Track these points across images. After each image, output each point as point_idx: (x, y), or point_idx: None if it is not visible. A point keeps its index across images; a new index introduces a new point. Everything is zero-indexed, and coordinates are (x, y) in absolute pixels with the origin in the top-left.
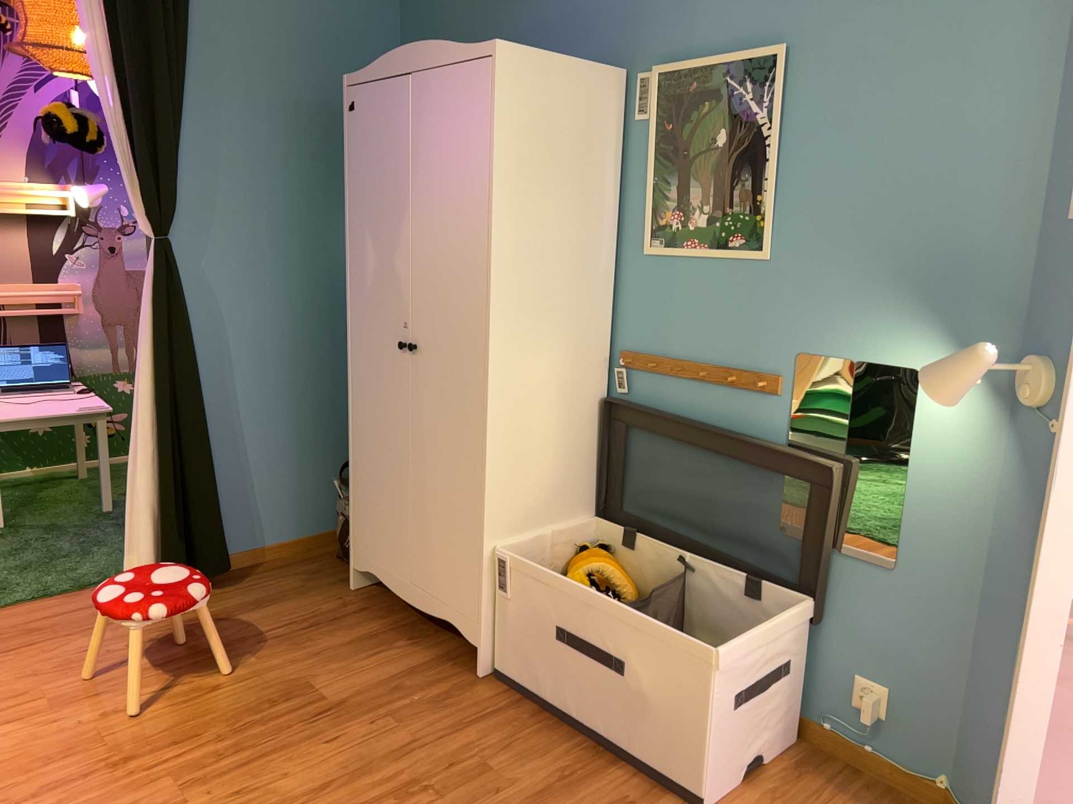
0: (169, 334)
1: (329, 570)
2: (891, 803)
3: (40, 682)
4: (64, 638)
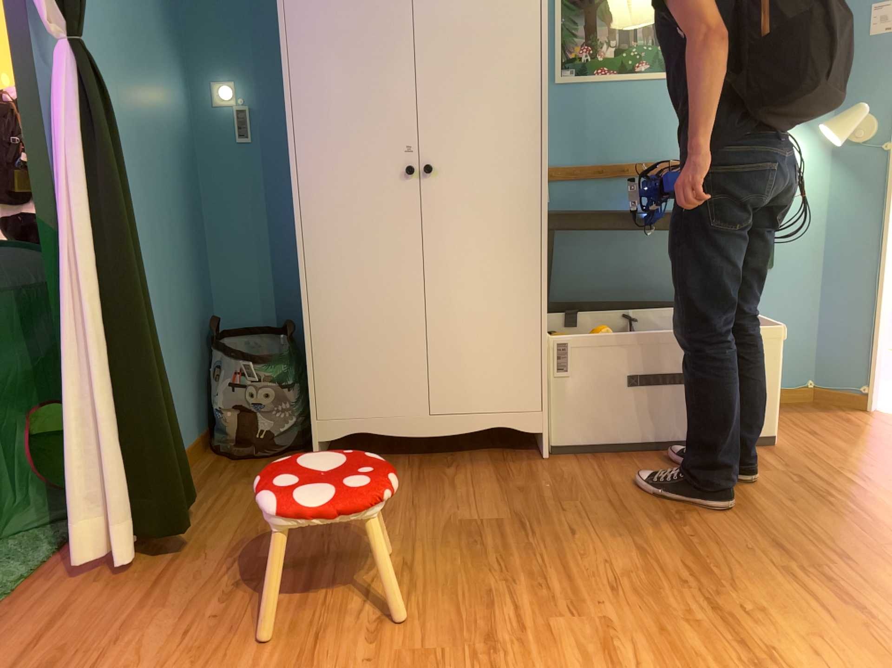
0: (108, 184)
1: (256, 467)
2: (796, 408)
3: None
4: (115, 644)
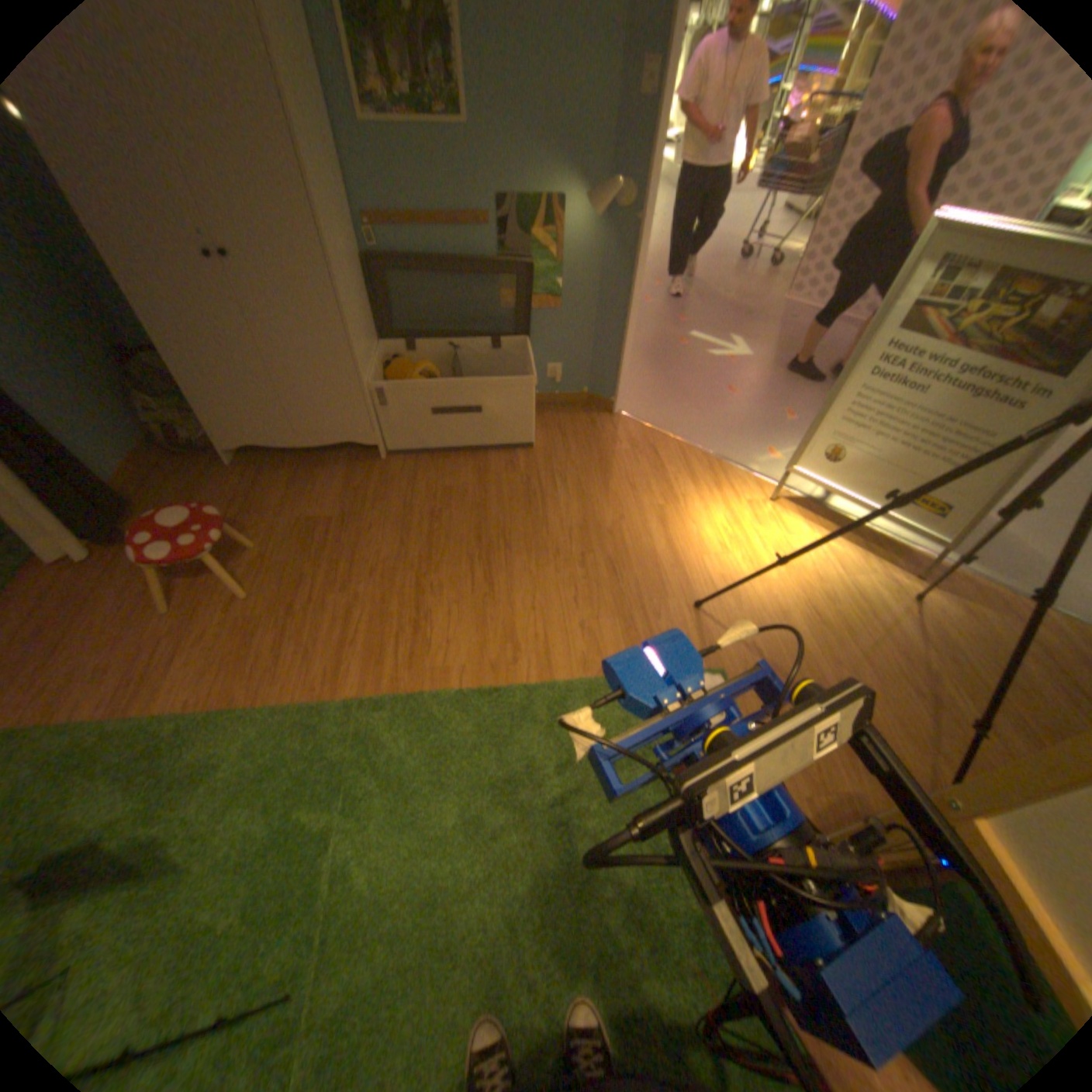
0: None
1: (186, 464)
2: (572, 407)
3: (136, 636)
4: (82, 615)
